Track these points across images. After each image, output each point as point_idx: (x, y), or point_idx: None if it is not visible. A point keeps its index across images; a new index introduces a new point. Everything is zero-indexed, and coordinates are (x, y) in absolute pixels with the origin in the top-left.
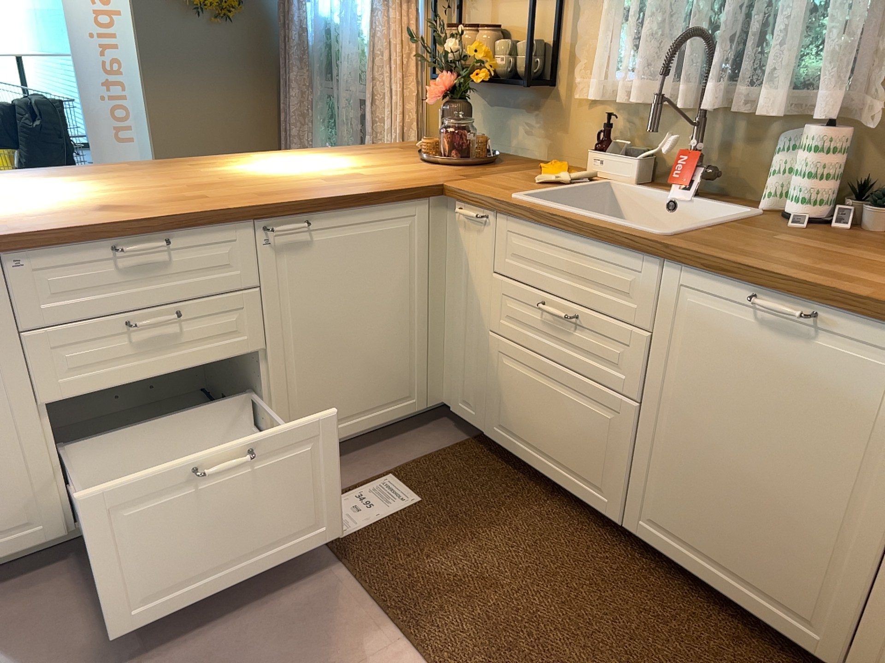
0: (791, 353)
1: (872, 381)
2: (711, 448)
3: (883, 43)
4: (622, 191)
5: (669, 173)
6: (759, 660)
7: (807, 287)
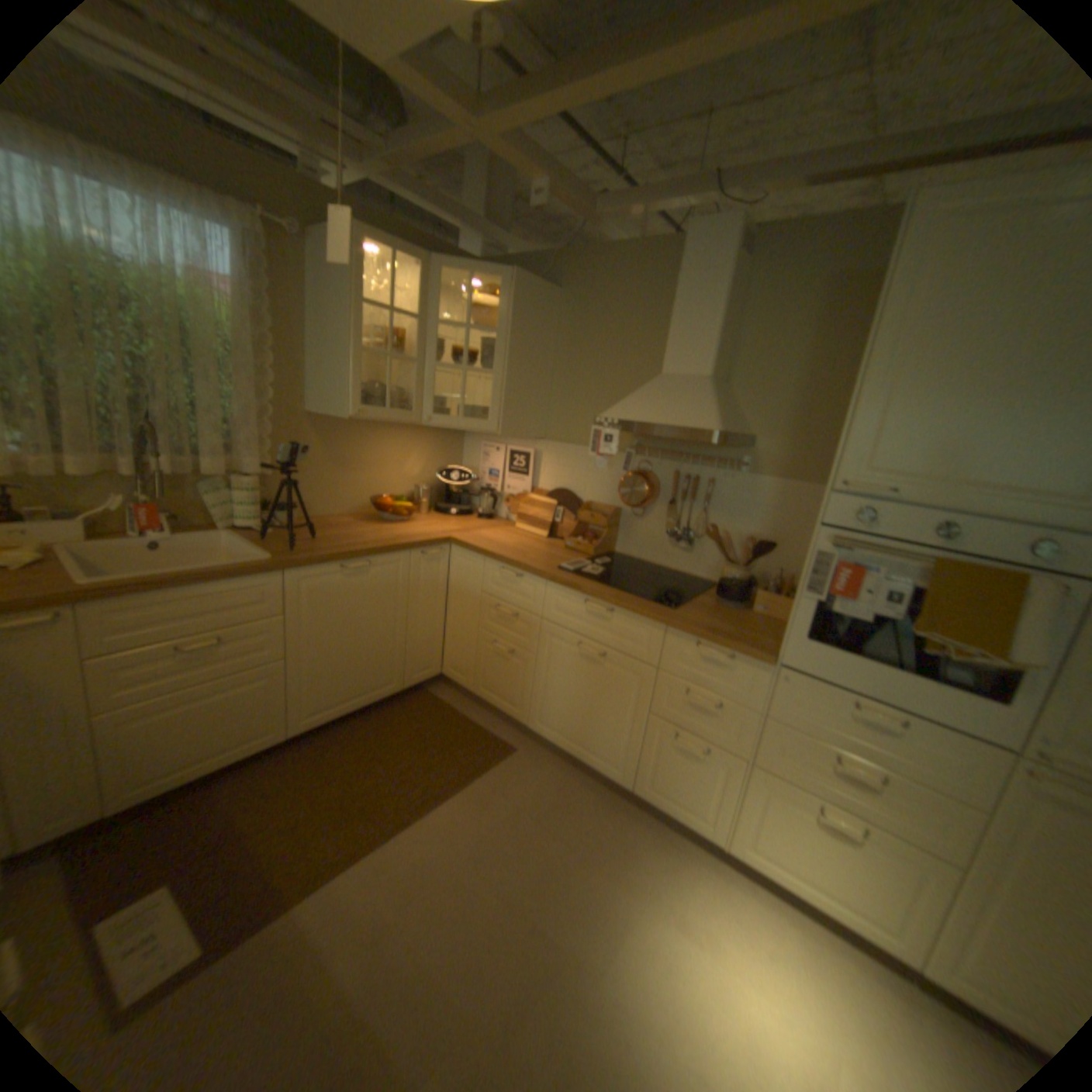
0: (362, 582)
1: (391, 576)
2: (335, 649)
3: (250, 432)
4: (89, 552)
5: (99, 527)
6: (381, 718)
7: (364, 553)
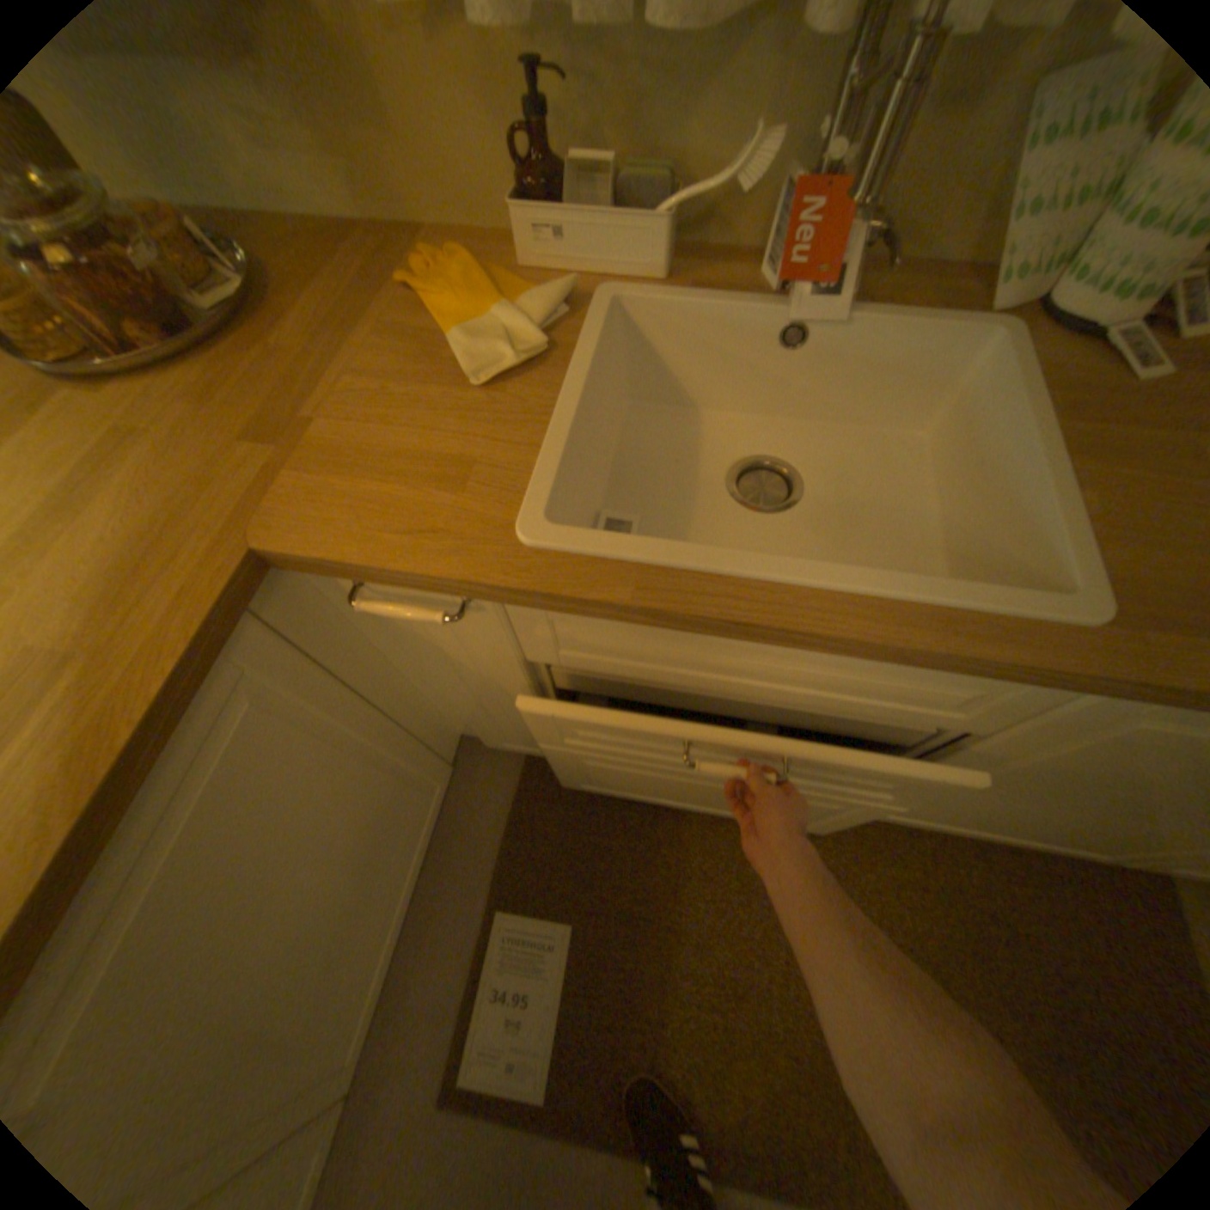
0: None
1: None
2: (1048, 803)
3: None
4: (659, 309)
5: (718, 210)
6: (1015, 866)
7: None
